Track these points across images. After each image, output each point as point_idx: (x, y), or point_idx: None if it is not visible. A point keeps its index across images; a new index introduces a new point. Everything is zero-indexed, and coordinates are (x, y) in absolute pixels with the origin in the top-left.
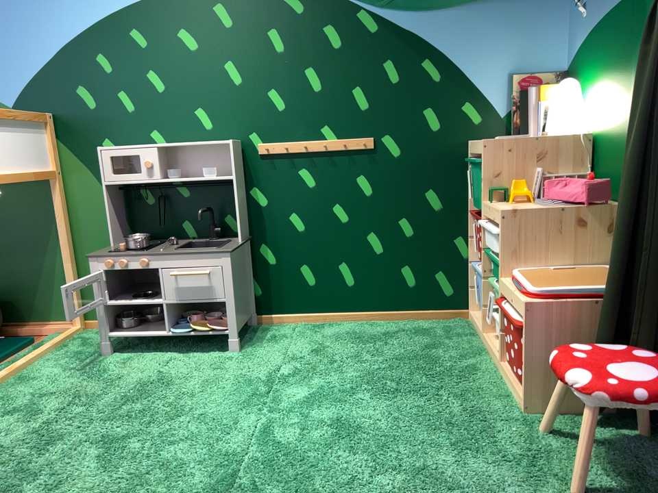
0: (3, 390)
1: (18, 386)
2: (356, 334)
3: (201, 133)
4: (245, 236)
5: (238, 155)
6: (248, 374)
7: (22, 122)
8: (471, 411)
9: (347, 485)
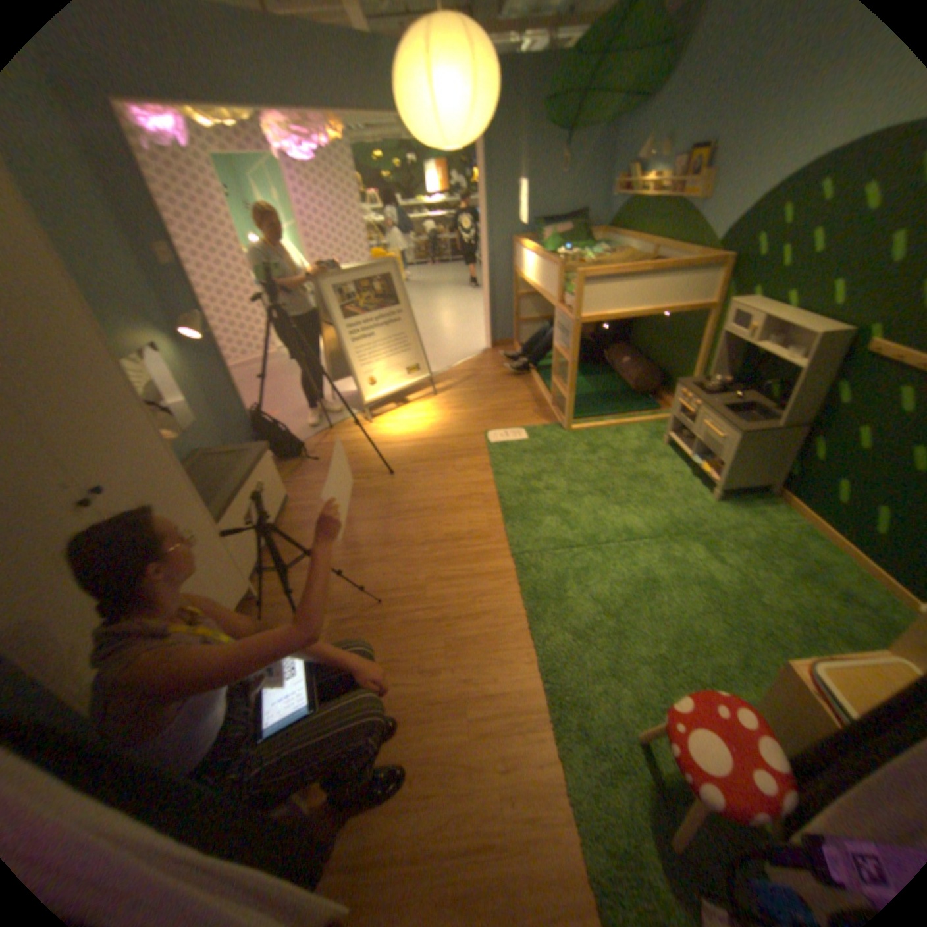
0: (604, 432)
1: (610, 434)
2: (822, 572)
3: (826, 309)
4: (809, 423)
5: (836, 347)
6: (687, 519)
7: (713, 259)
8: (723, 674)
9: (592, 598)
